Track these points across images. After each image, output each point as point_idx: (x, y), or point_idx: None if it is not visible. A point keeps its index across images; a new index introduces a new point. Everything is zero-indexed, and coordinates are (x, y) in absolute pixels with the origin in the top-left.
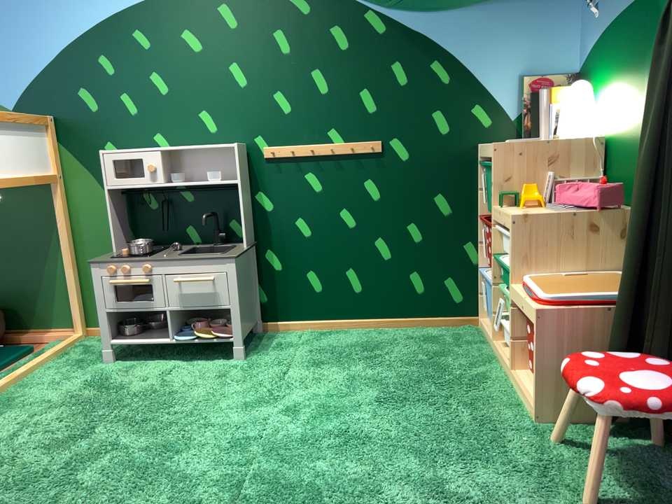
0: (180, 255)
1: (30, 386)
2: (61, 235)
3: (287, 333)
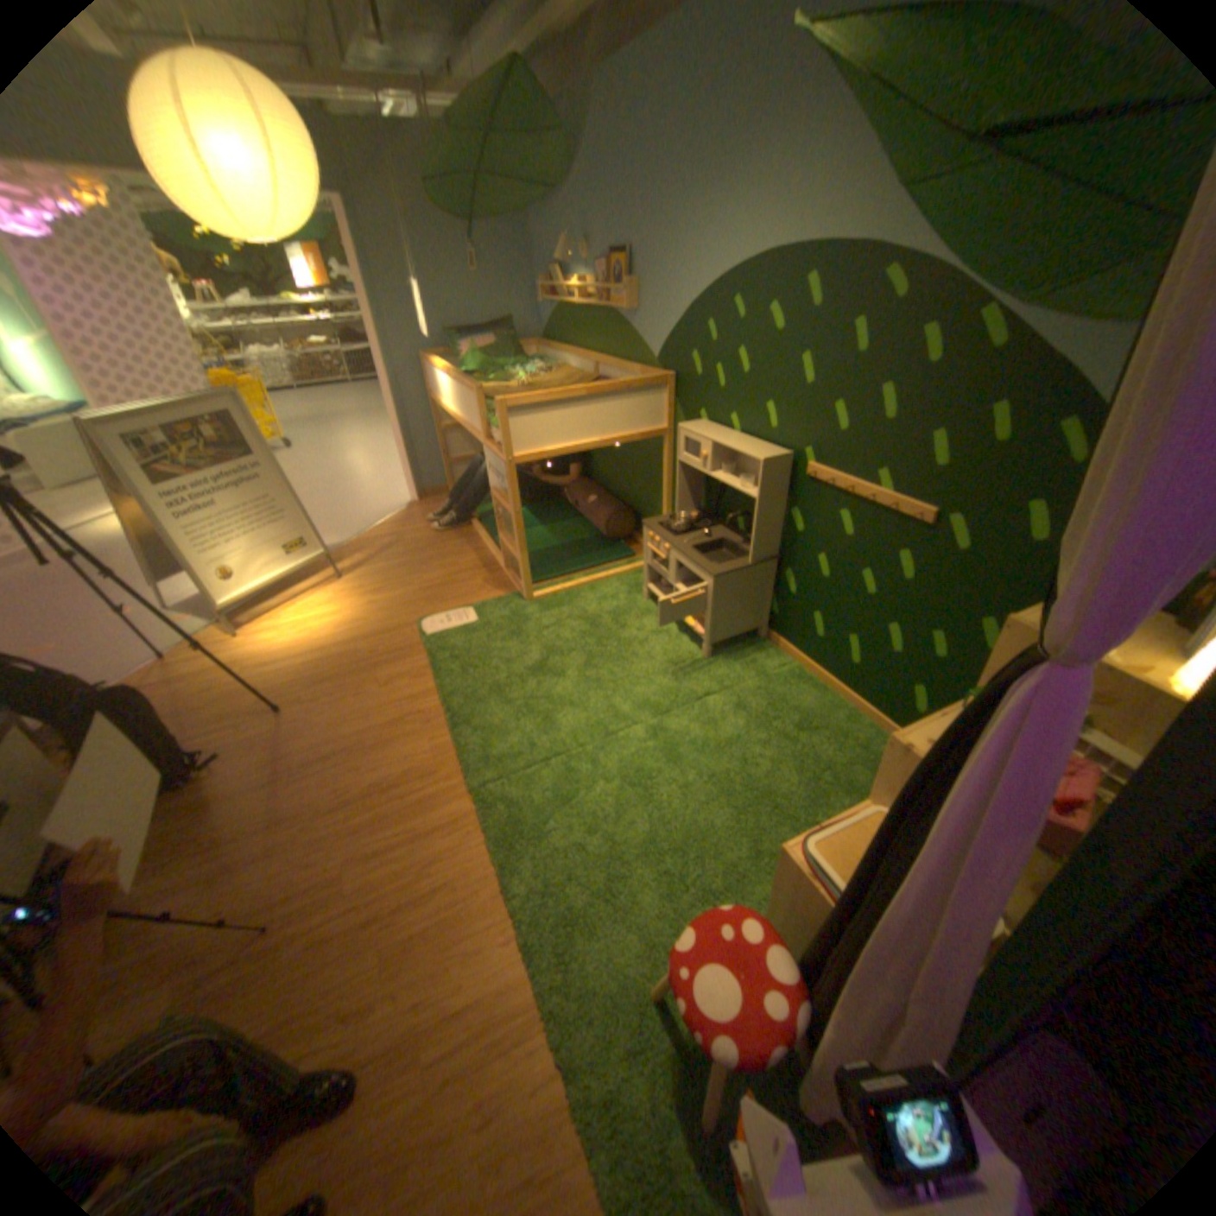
0: (692, 549)
1: (593, 593)
2: (662, 481)
3: (778, 655)
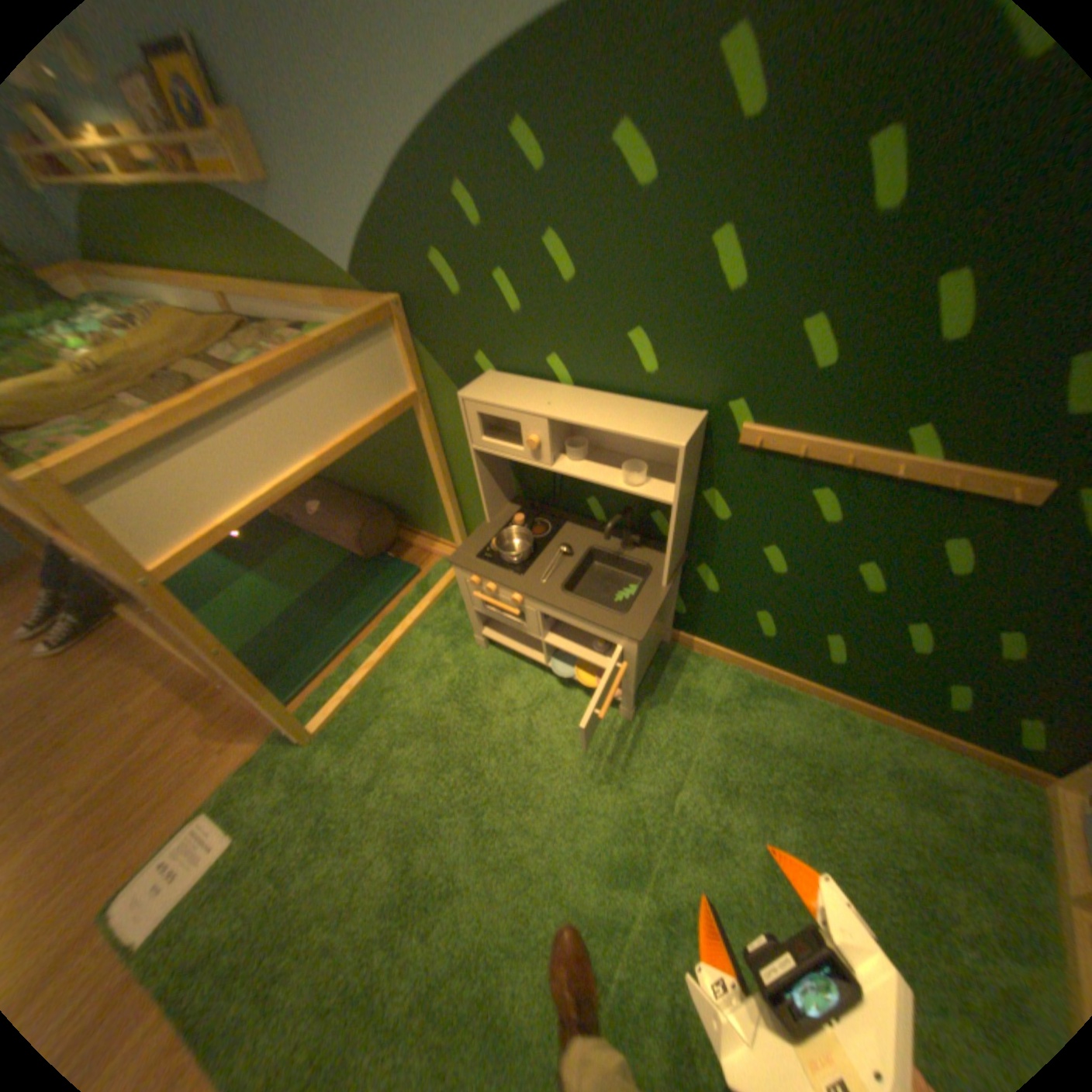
0: (565, 588)
1: (402, 668)
2: (434, 466)
3: (704, 660)
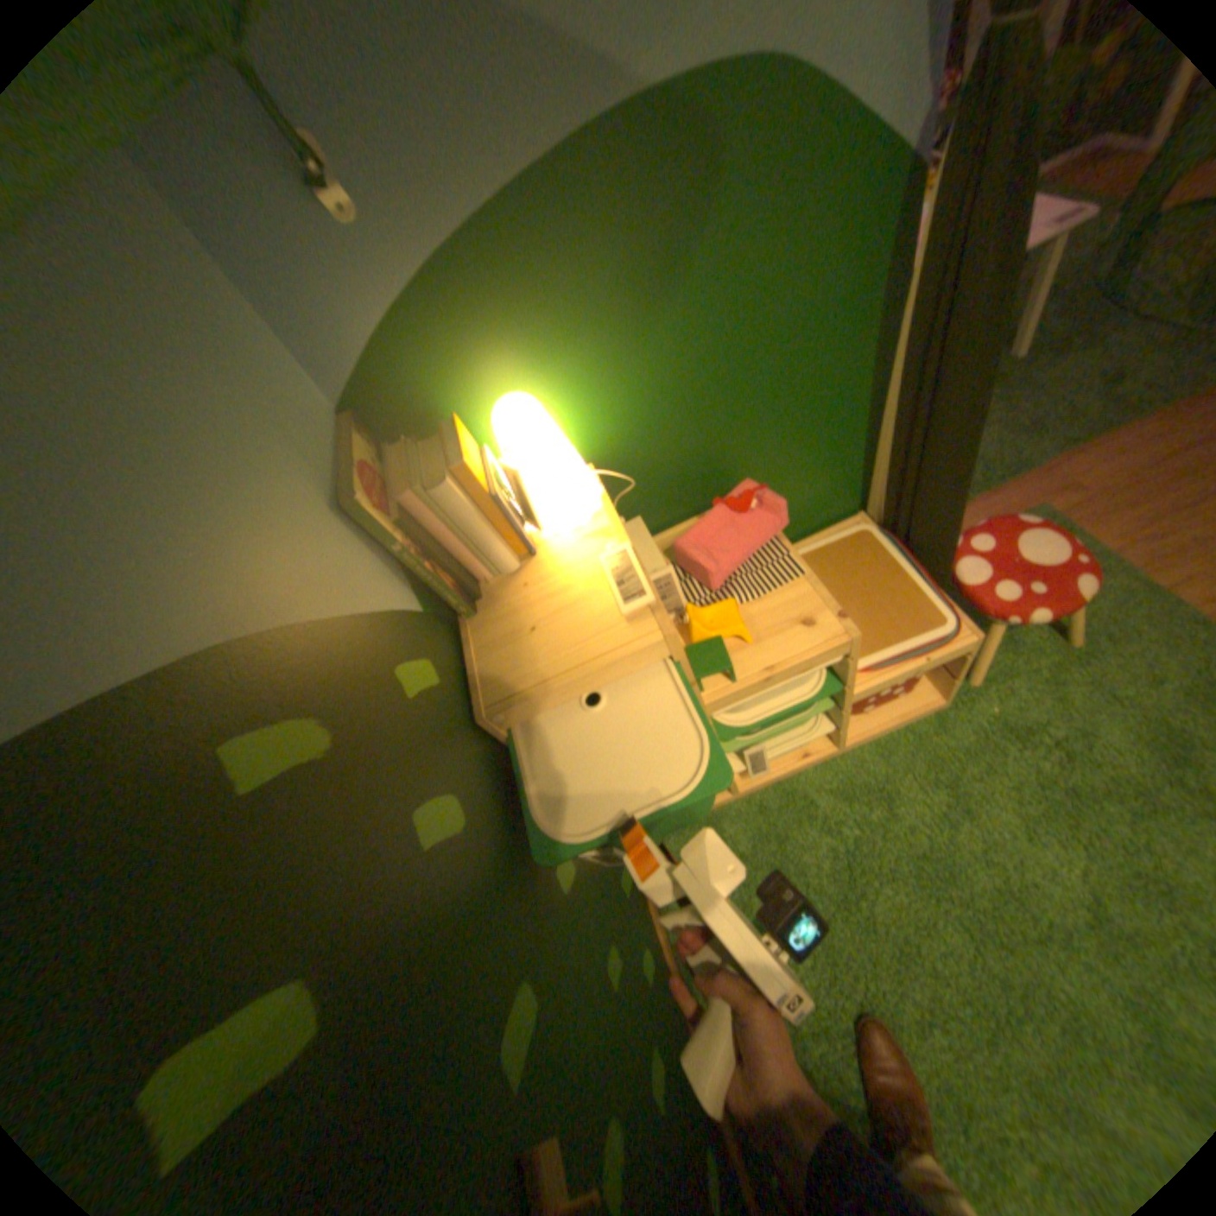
0: None
1: None
2: None
3: None
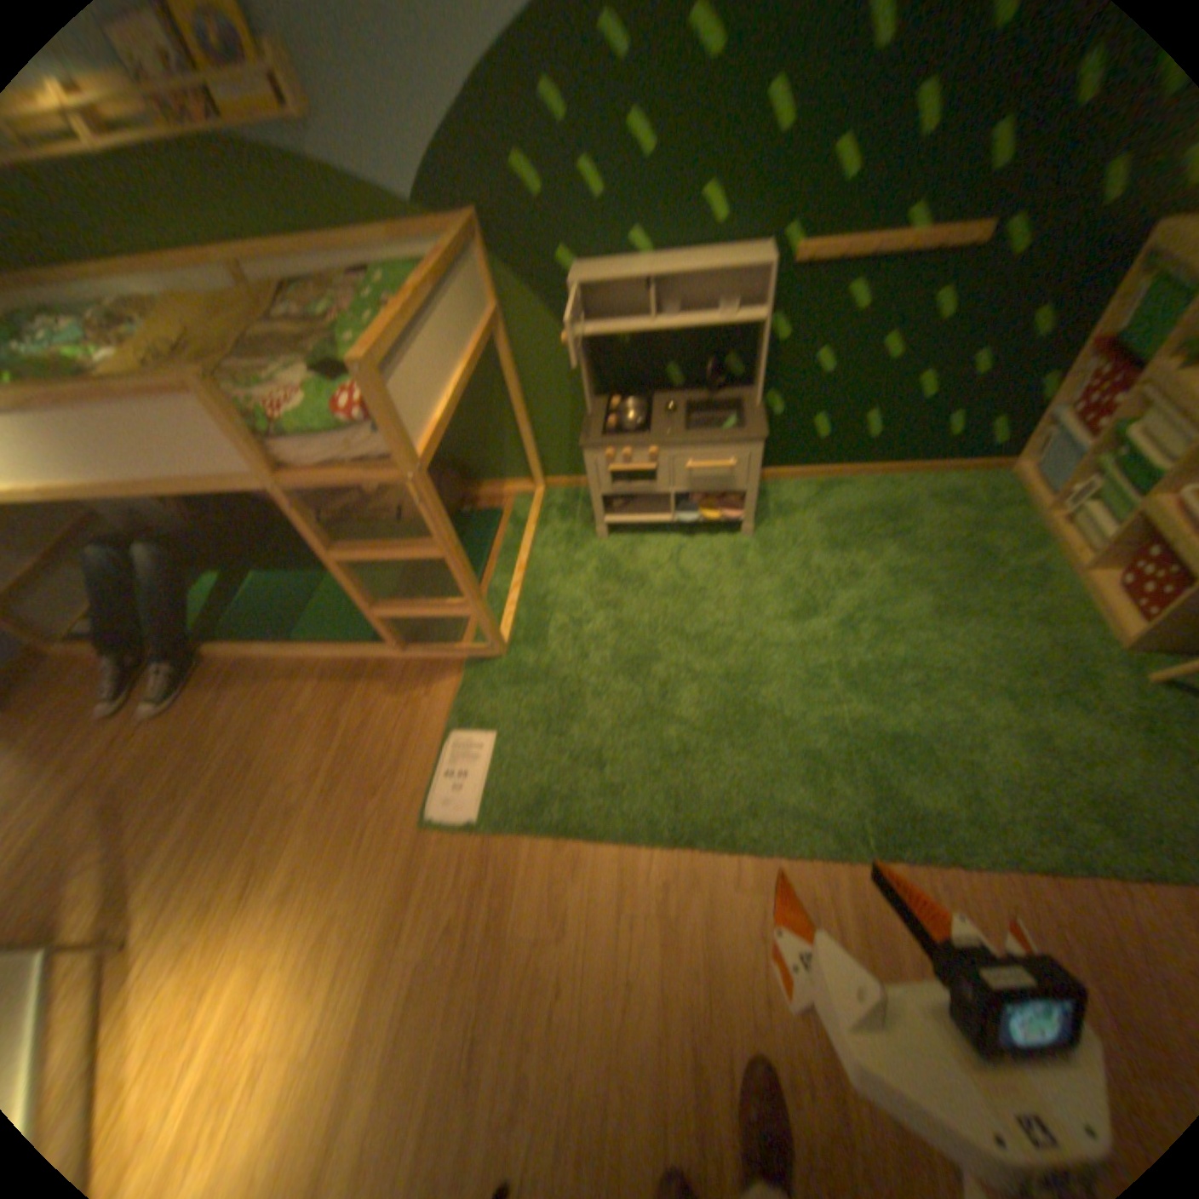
0: (688, 429)
1: (544, 576)
2: (511, 386)
3: (776, 483)
